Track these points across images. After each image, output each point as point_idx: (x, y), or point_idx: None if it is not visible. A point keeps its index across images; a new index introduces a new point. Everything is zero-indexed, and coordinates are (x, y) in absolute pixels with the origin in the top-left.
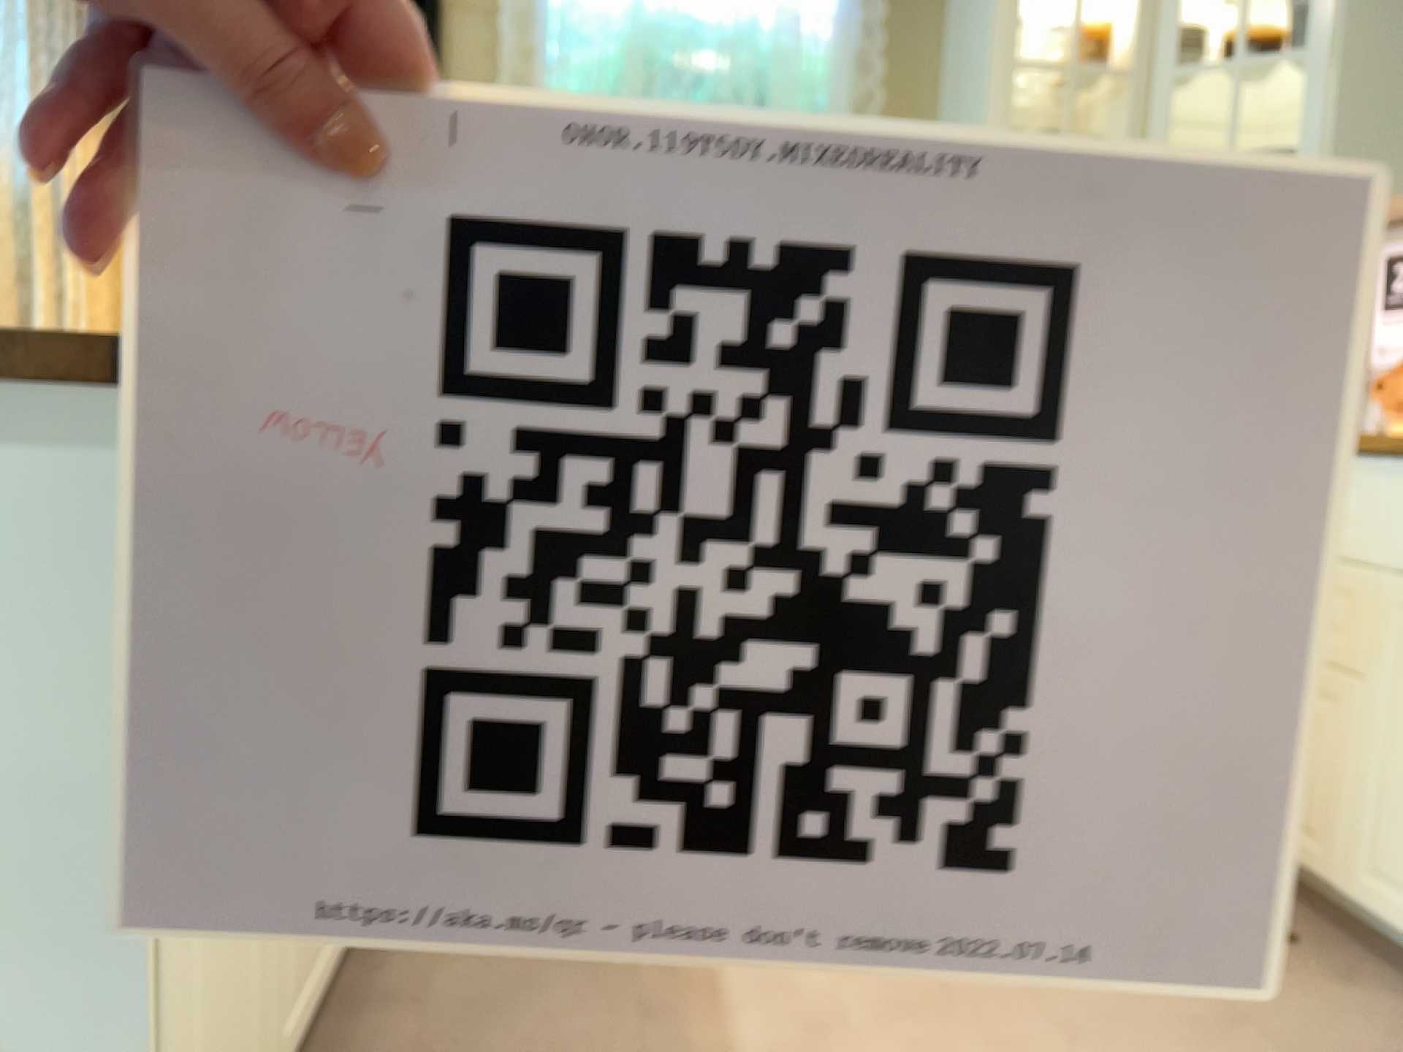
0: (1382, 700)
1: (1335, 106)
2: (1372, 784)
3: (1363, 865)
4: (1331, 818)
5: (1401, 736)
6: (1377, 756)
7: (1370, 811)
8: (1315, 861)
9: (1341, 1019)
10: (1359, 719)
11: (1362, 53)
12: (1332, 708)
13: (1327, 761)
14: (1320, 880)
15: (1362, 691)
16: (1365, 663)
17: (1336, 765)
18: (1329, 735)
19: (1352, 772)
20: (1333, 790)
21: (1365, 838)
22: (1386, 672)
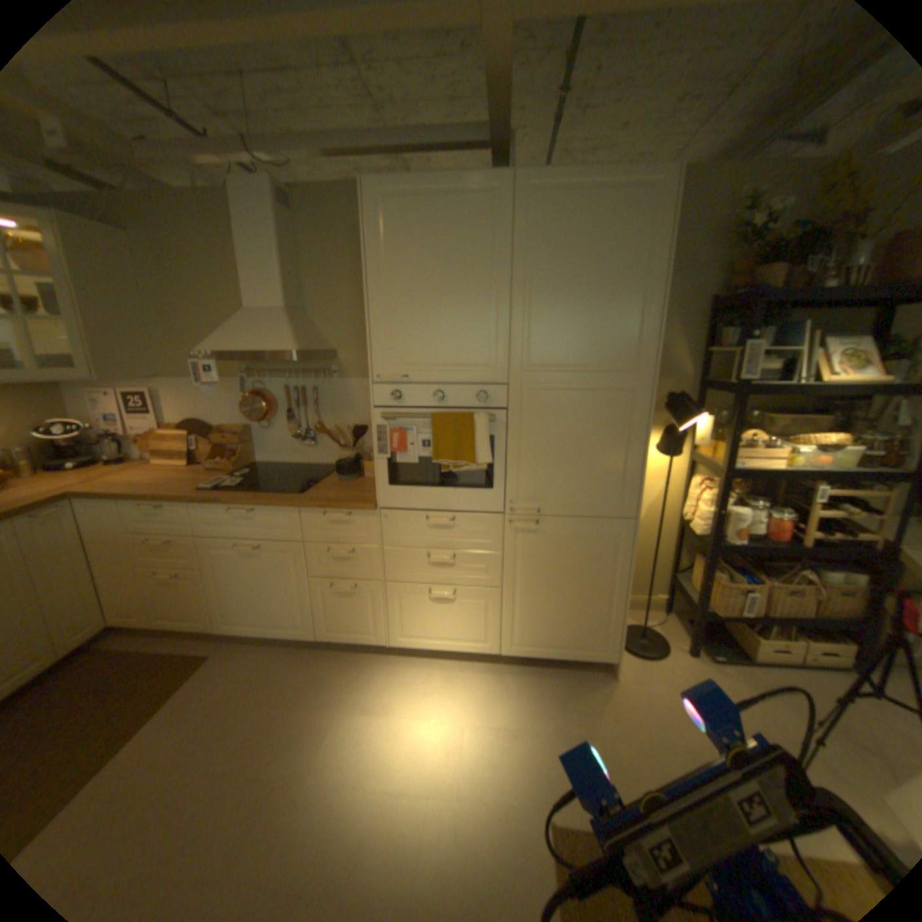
0: (206, 576)
1: (82, 347)
2: (211, 600)
3: (216, 624)
4: (198, 615)
5: (216, 585)
6: (209, 592)
7: (212, 608)
8: (197, 629)
9: (234, 674)
10: (199, 584)
11: (88, 325)
12: (187, 583)
13: (191, 599)
14: (201, 634)
15: (197, 576)
16: (195, 567)
17: (194, 599)
18: (189, 591)
19: (202, 600)
20: (197, 607)
21: (214, 616)
22: (204, 568)
